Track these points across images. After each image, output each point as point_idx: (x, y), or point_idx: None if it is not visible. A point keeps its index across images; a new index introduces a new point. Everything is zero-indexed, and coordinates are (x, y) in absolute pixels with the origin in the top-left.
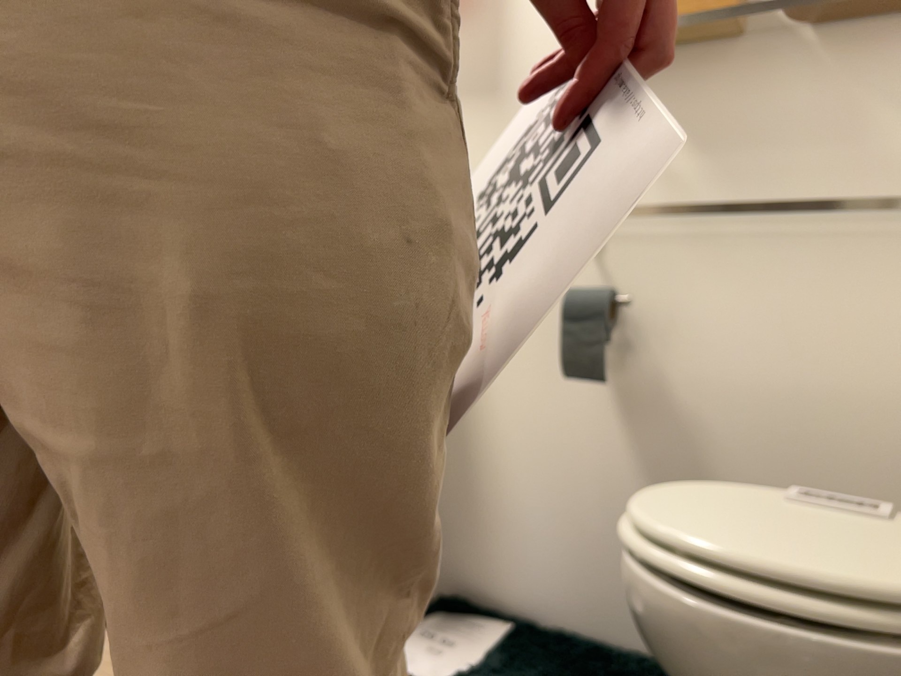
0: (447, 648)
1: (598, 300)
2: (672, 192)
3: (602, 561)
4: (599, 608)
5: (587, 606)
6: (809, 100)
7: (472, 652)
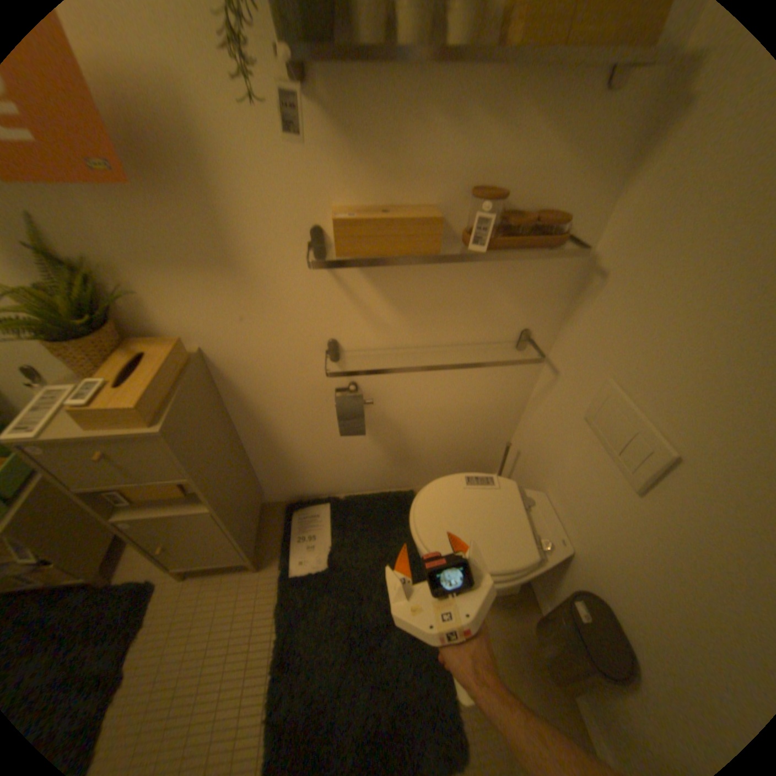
0: (313, 540)
1: (357, 409)
2: (384, 333)
3: (362, 471)
4: (362, 483)
5: (357, 484)
6: (463, 285)
7: (324, 535)
